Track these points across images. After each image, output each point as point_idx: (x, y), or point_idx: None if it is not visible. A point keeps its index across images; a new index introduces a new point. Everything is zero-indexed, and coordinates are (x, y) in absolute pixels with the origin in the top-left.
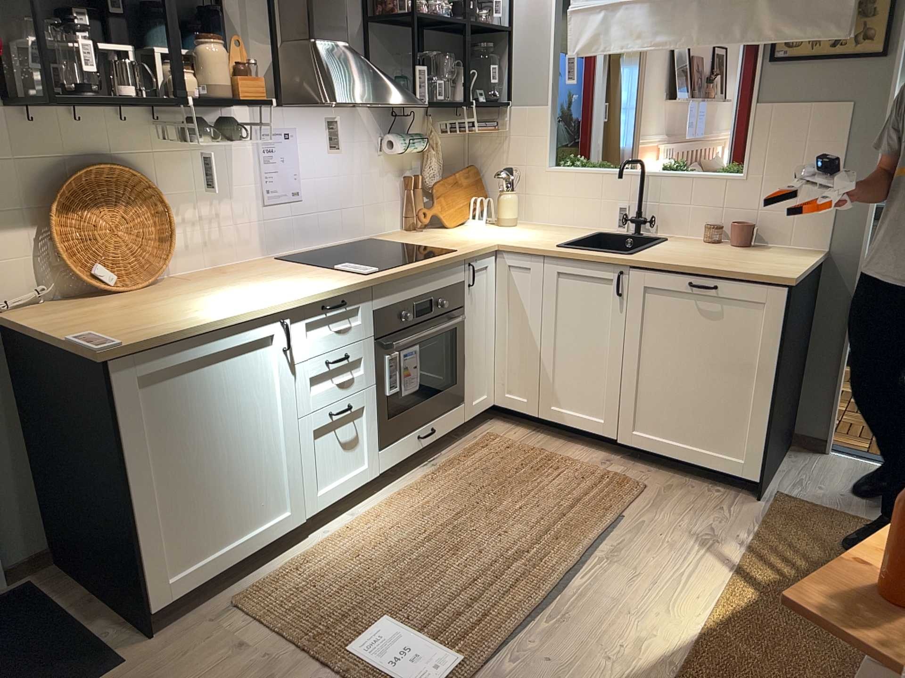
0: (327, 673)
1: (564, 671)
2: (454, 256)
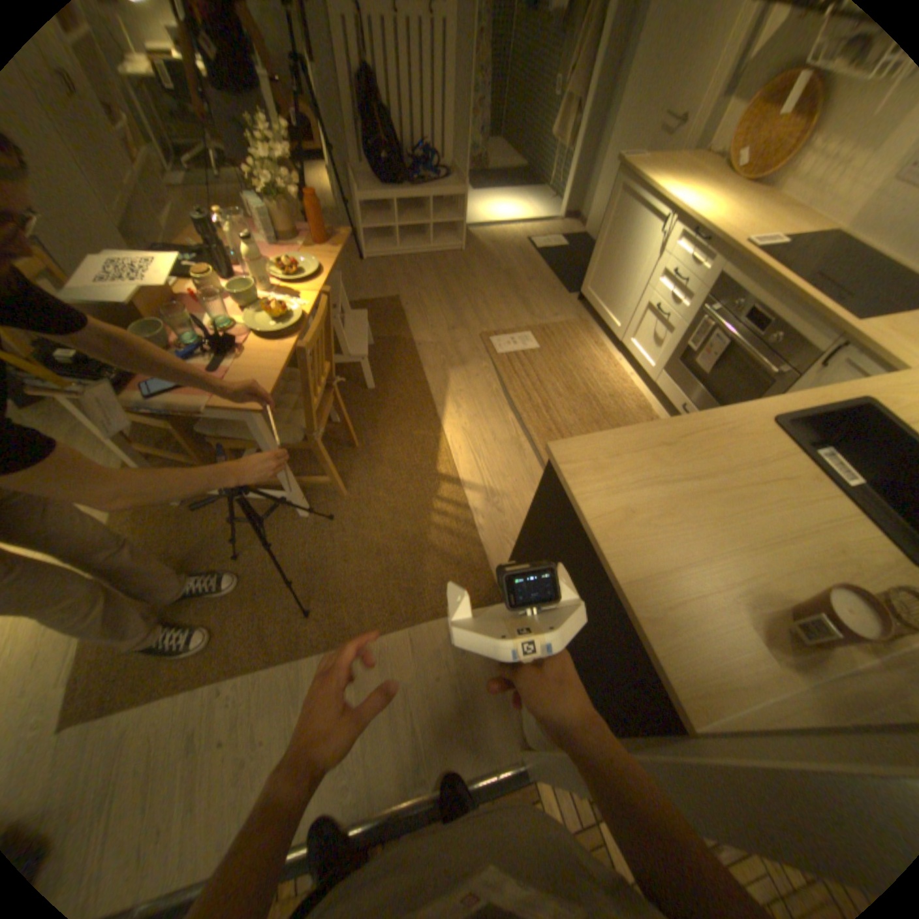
0: (523, 327)
1: (468, 377)
2: (825, 309)
